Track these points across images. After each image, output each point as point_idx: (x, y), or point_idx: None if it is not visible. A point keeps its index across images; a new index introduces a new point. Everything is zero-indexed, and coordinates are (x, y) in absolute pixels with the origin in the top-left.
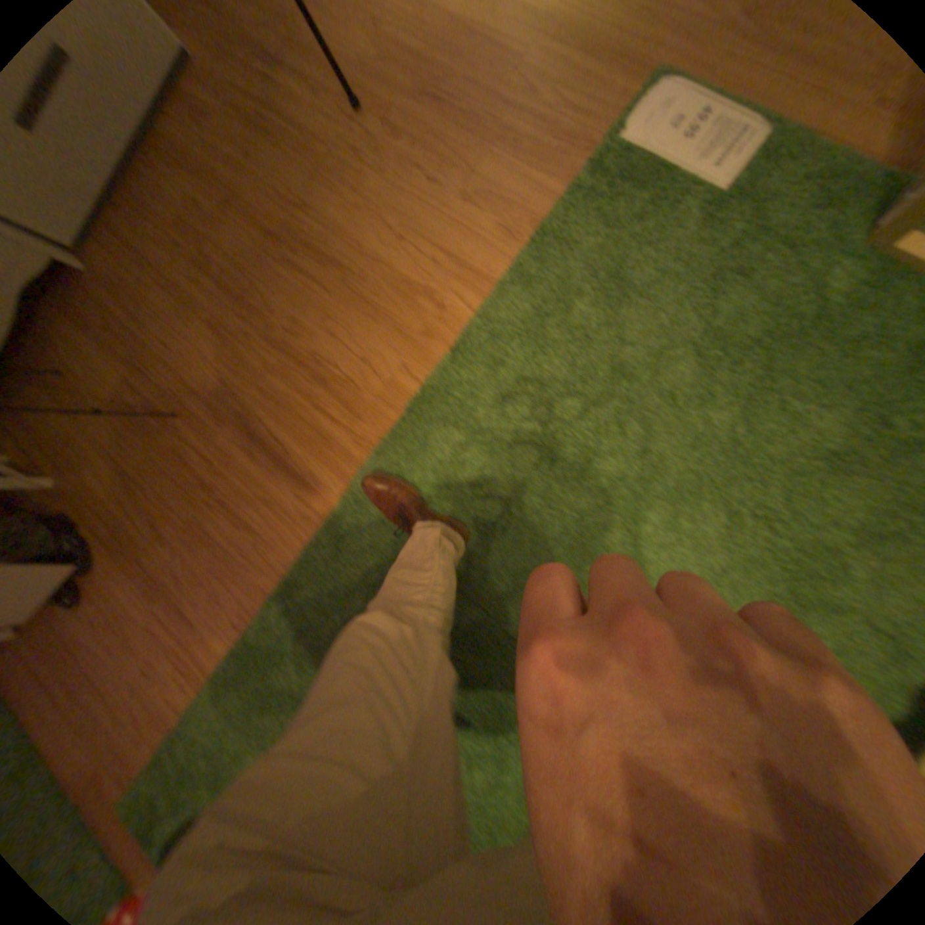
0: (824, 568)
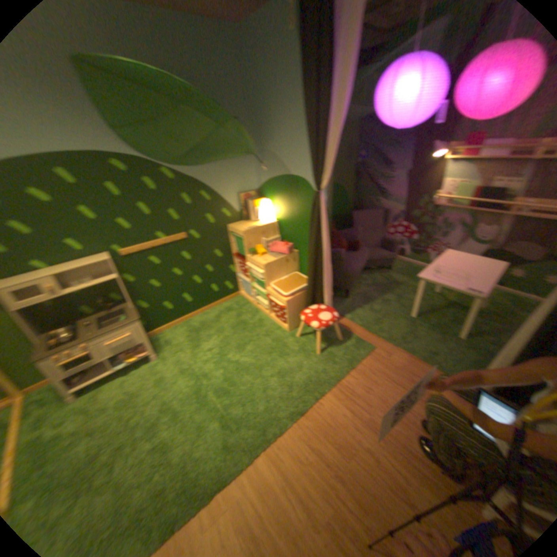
0: (115, 405)
